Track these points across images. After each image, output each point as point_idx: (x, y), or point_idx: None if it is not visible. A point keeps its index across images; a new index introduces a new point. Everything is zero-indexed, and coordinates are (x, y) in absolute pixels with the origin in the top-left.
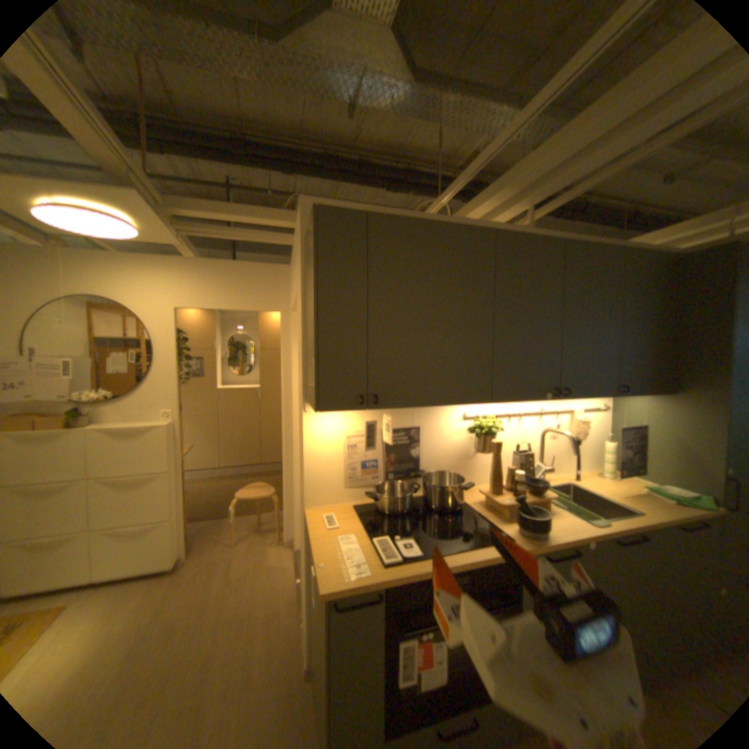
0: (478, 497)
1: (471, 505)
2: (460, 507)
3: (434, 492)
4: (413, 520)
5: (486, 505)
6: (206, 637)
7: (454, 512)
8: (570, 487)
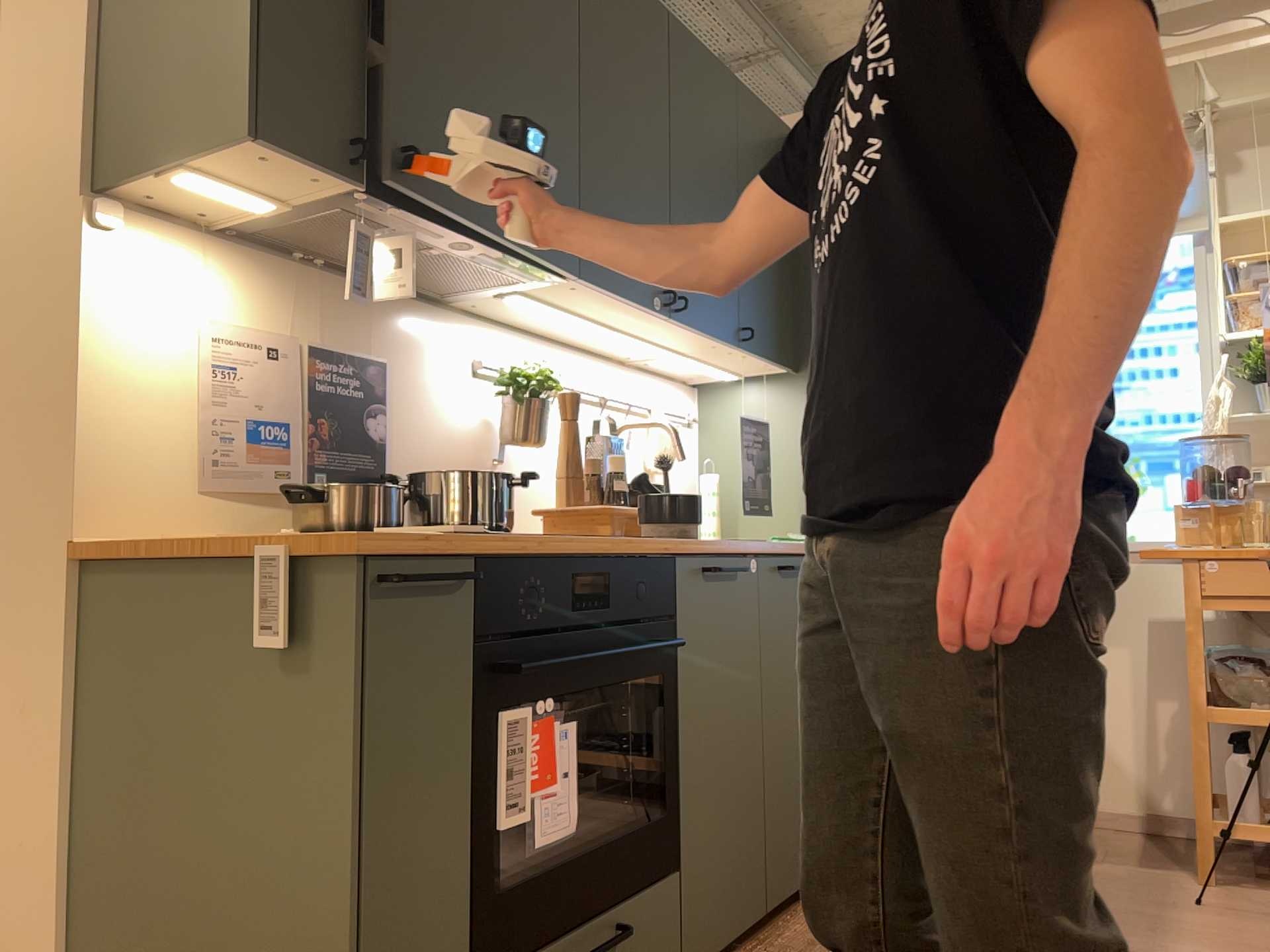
0: None
1: None
2: None
3: (453, 494)
4: None
5: None
6: None
7: None
8: None
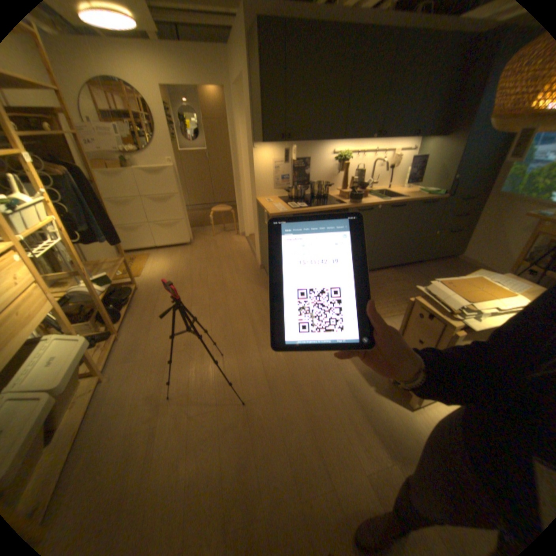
0: (335, 194)
1: (331, 196)
2: (326, 197)
3: (314, 189)
4: (304, 201)
5: (338, 196)
6: (215, 260)
7: (322, 198)
8: (383, 191)
